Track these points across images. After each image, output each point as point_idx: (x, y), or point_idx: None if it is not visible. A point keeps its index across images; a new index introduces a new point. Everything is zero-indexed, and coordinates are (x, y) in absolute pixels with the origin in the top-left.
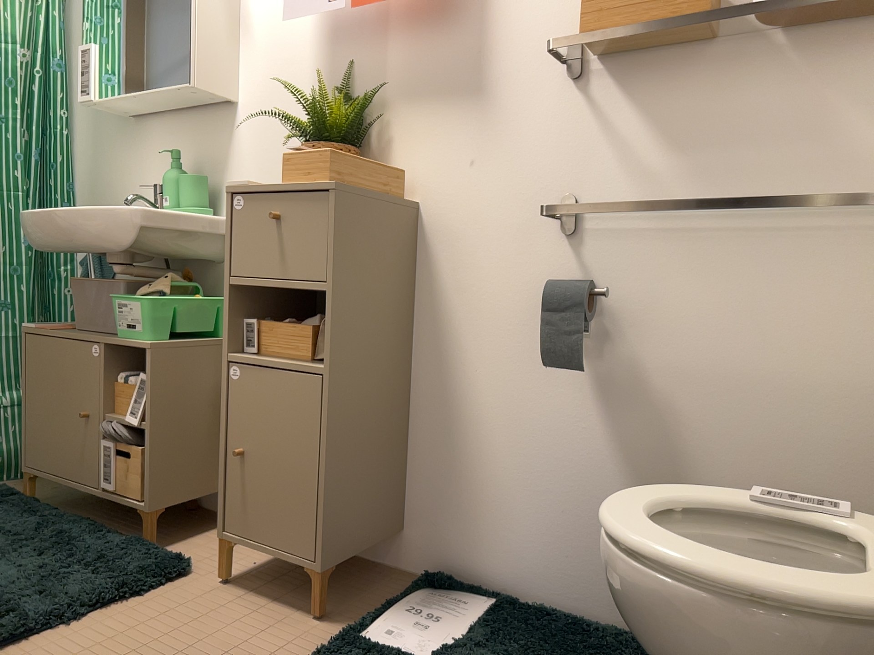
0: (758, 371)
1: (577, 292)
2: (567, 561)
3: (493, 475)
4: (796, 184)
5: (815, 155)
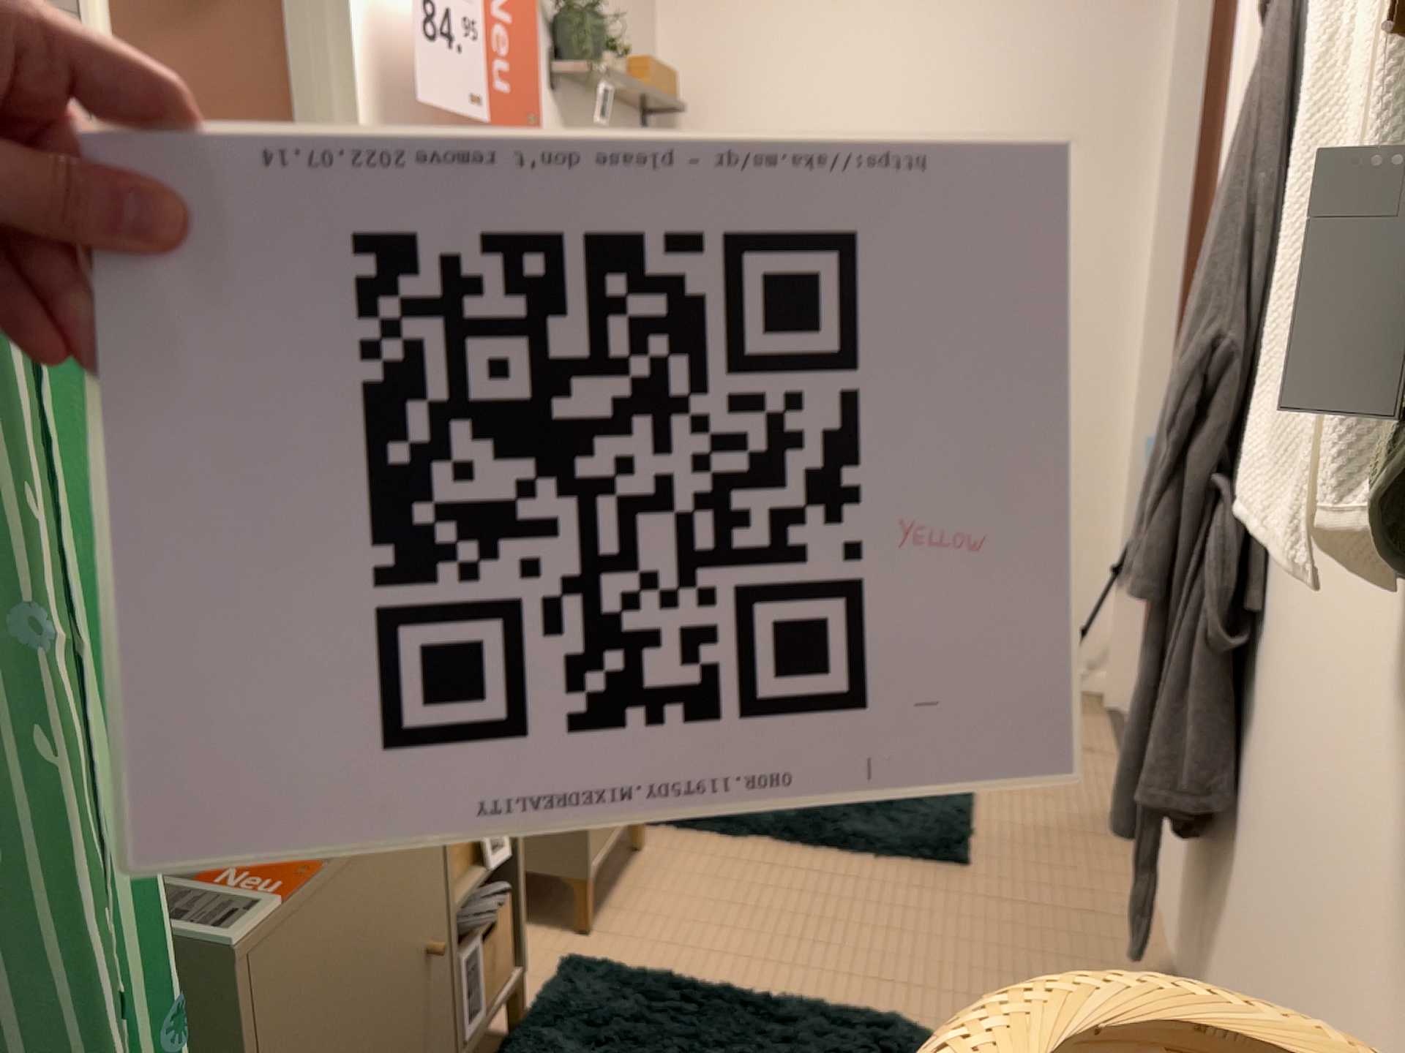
0: None
1: None
2: None
3: None
4: None
5: None
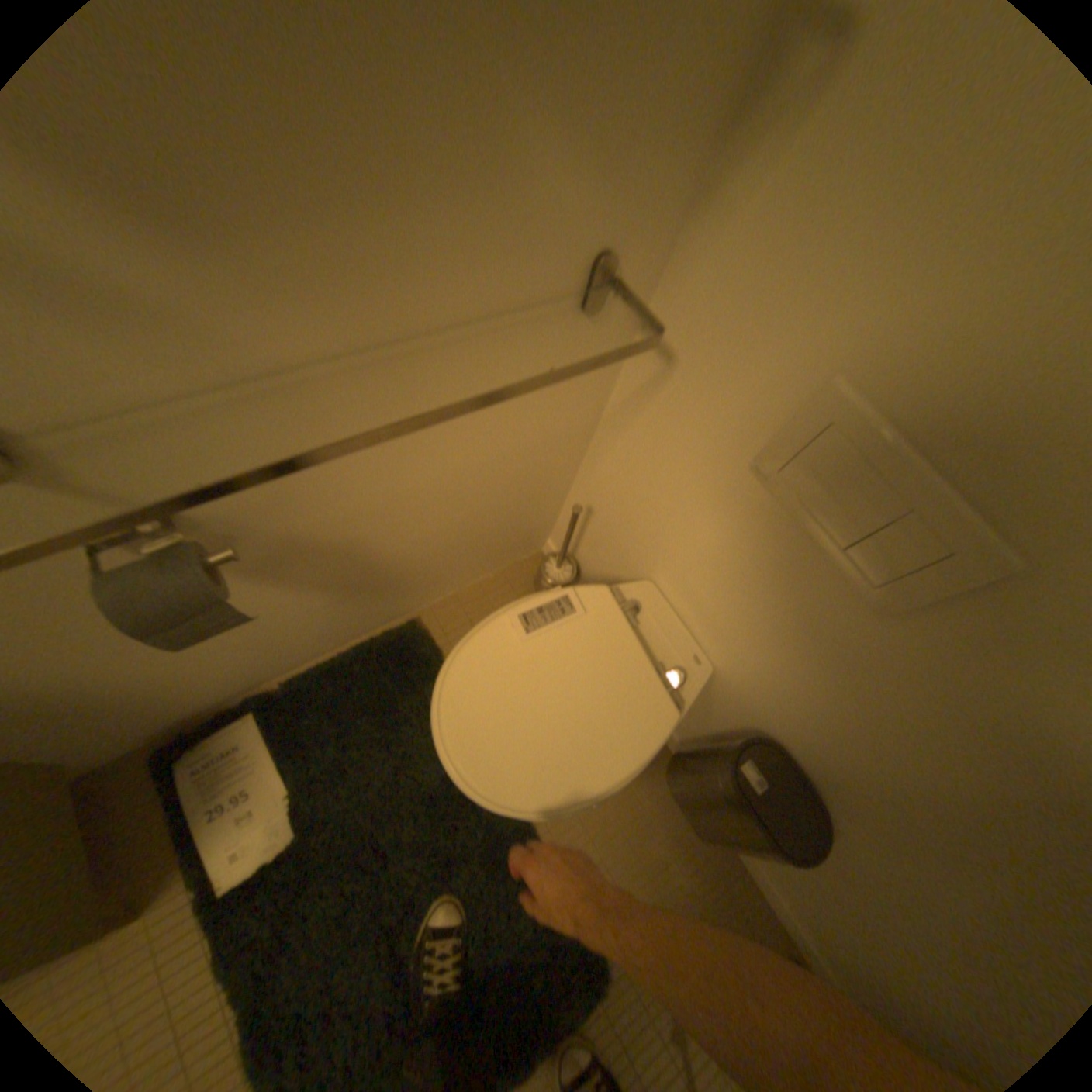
0: (427, 476)
1: (183, 591)
2: (288, 649)
3: (149, 681)
4: (452, 266)
5: (479, 210)
